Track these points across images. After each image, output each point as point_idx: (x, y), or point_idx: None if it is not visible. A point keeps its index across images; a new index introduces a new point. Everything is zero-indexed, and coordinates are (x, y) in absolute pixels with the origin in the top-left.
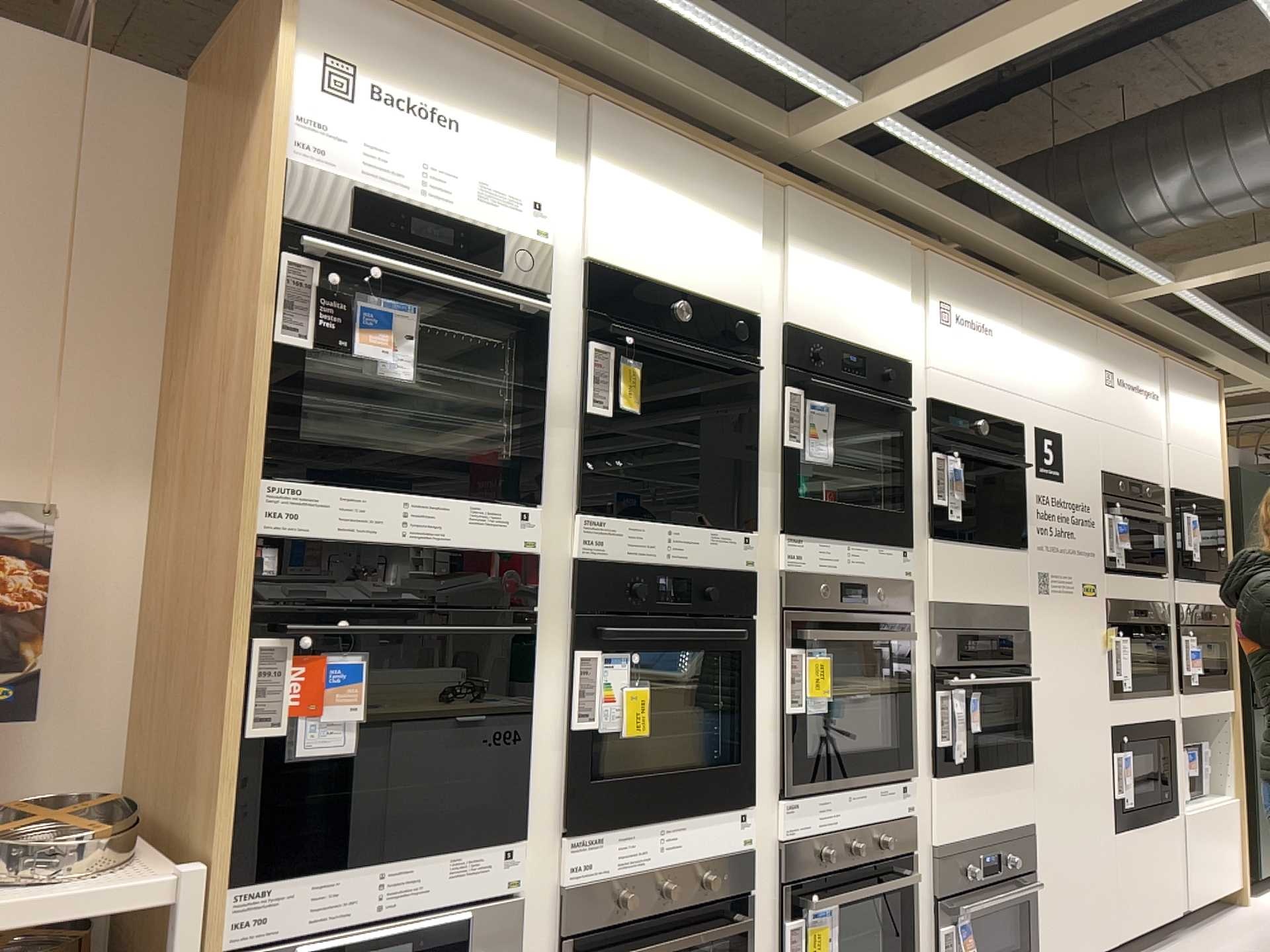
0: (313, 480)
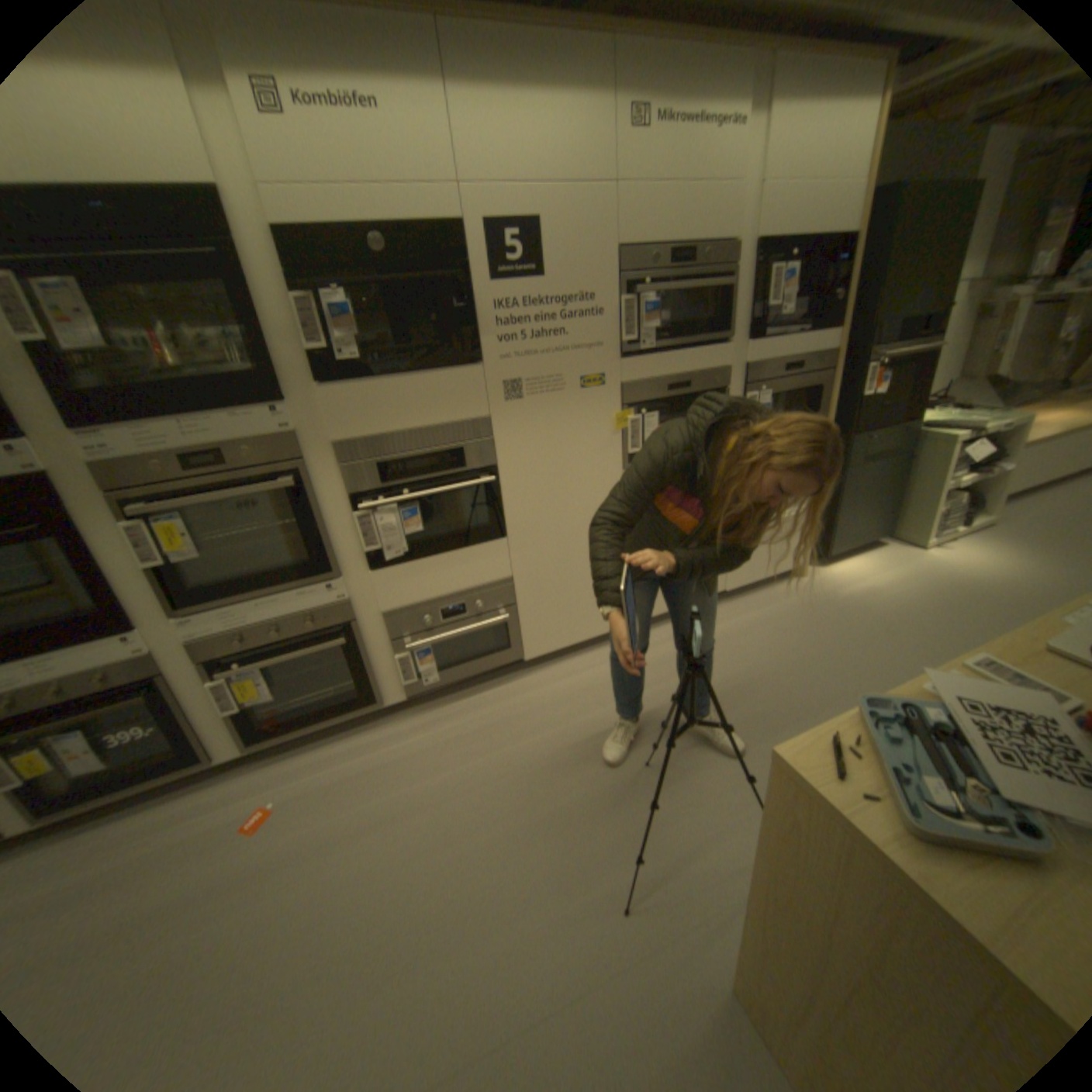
0: None
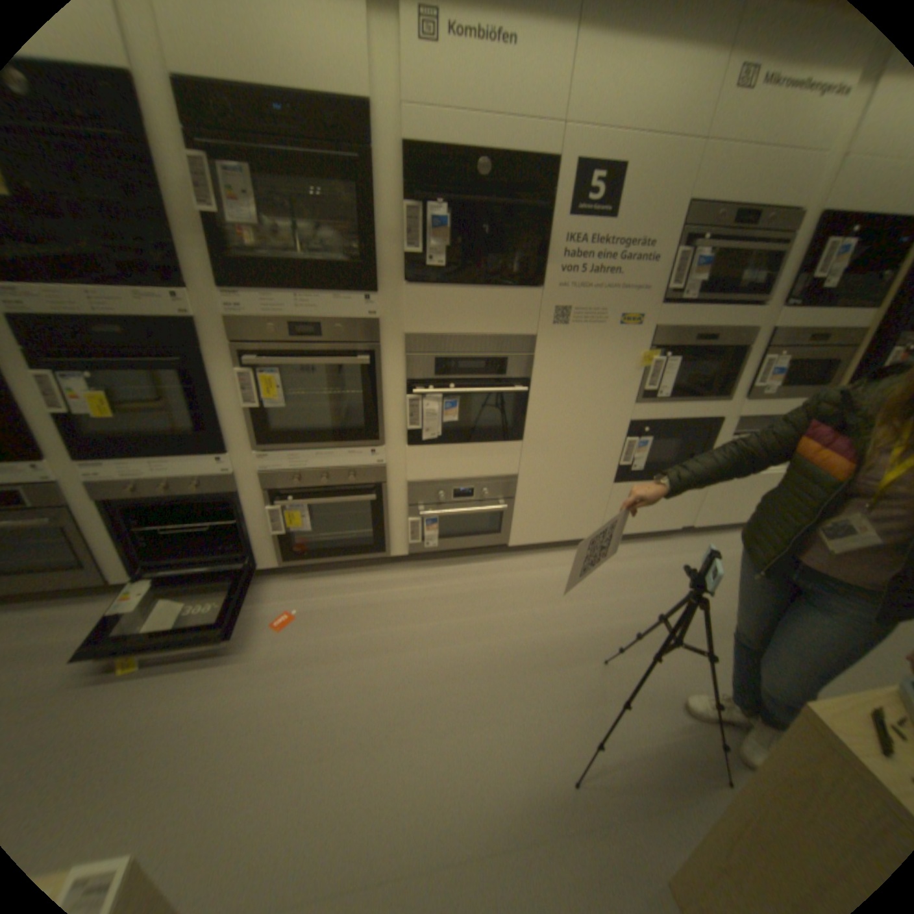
0: None
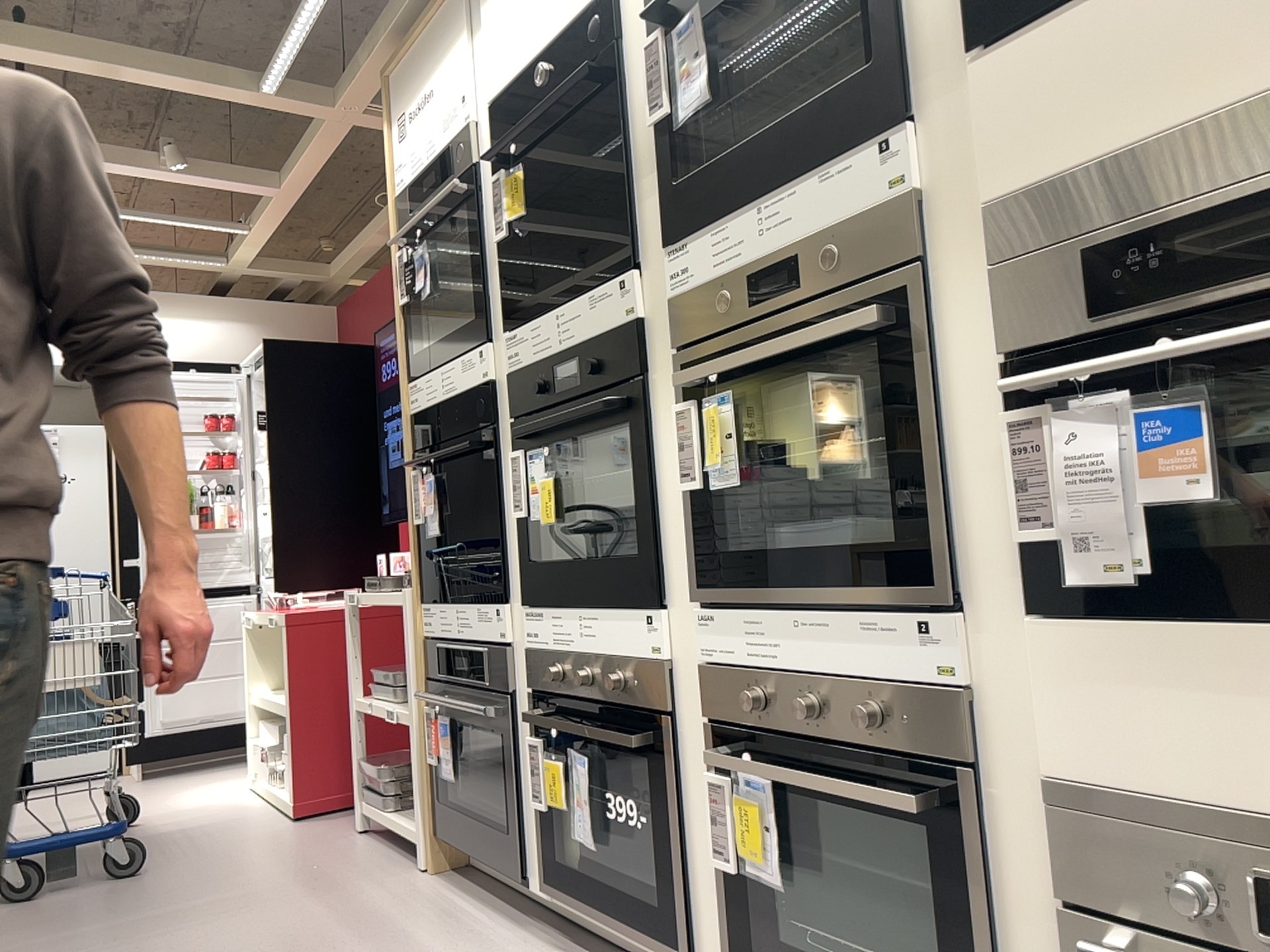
0: (414, 378)
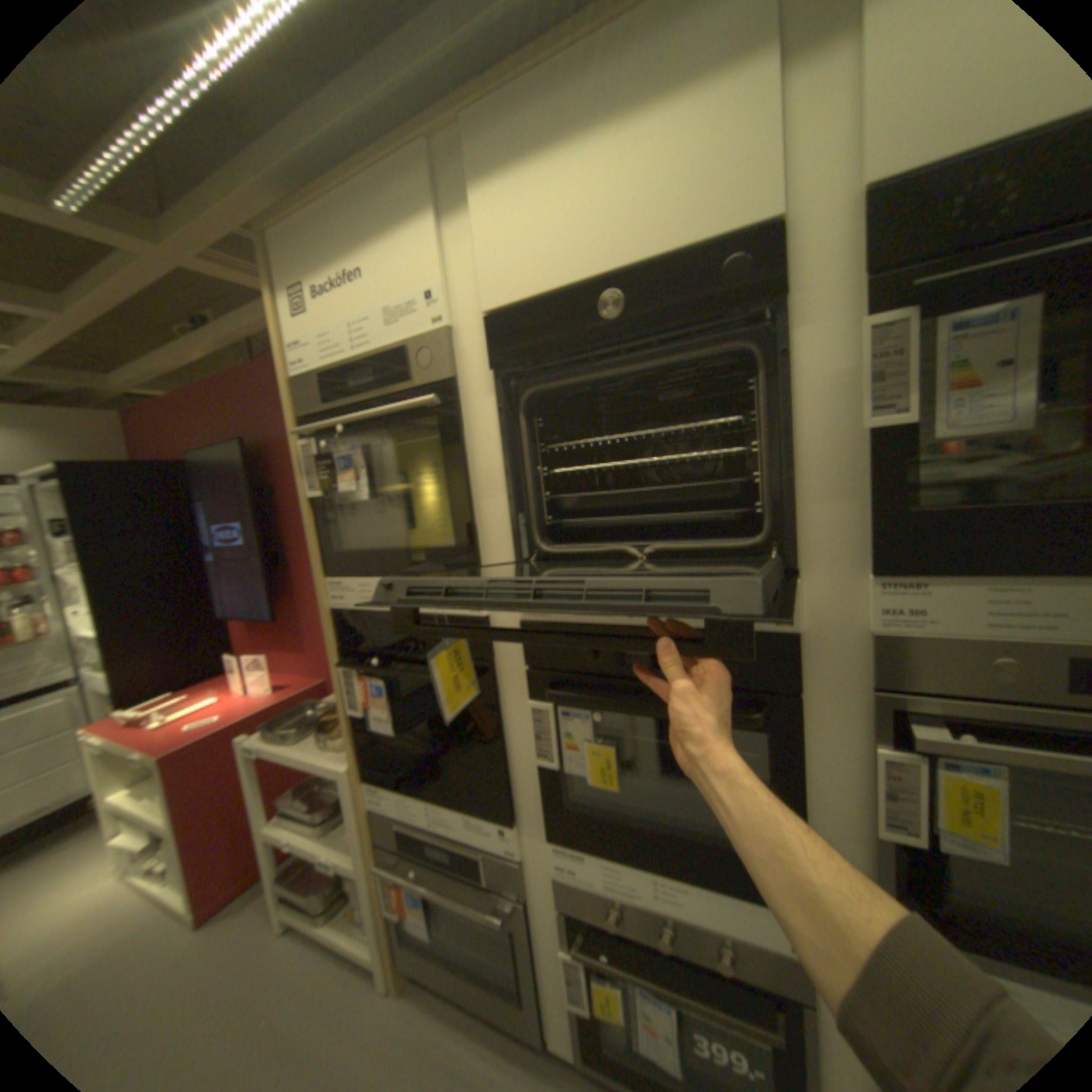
0: (339, 576)
